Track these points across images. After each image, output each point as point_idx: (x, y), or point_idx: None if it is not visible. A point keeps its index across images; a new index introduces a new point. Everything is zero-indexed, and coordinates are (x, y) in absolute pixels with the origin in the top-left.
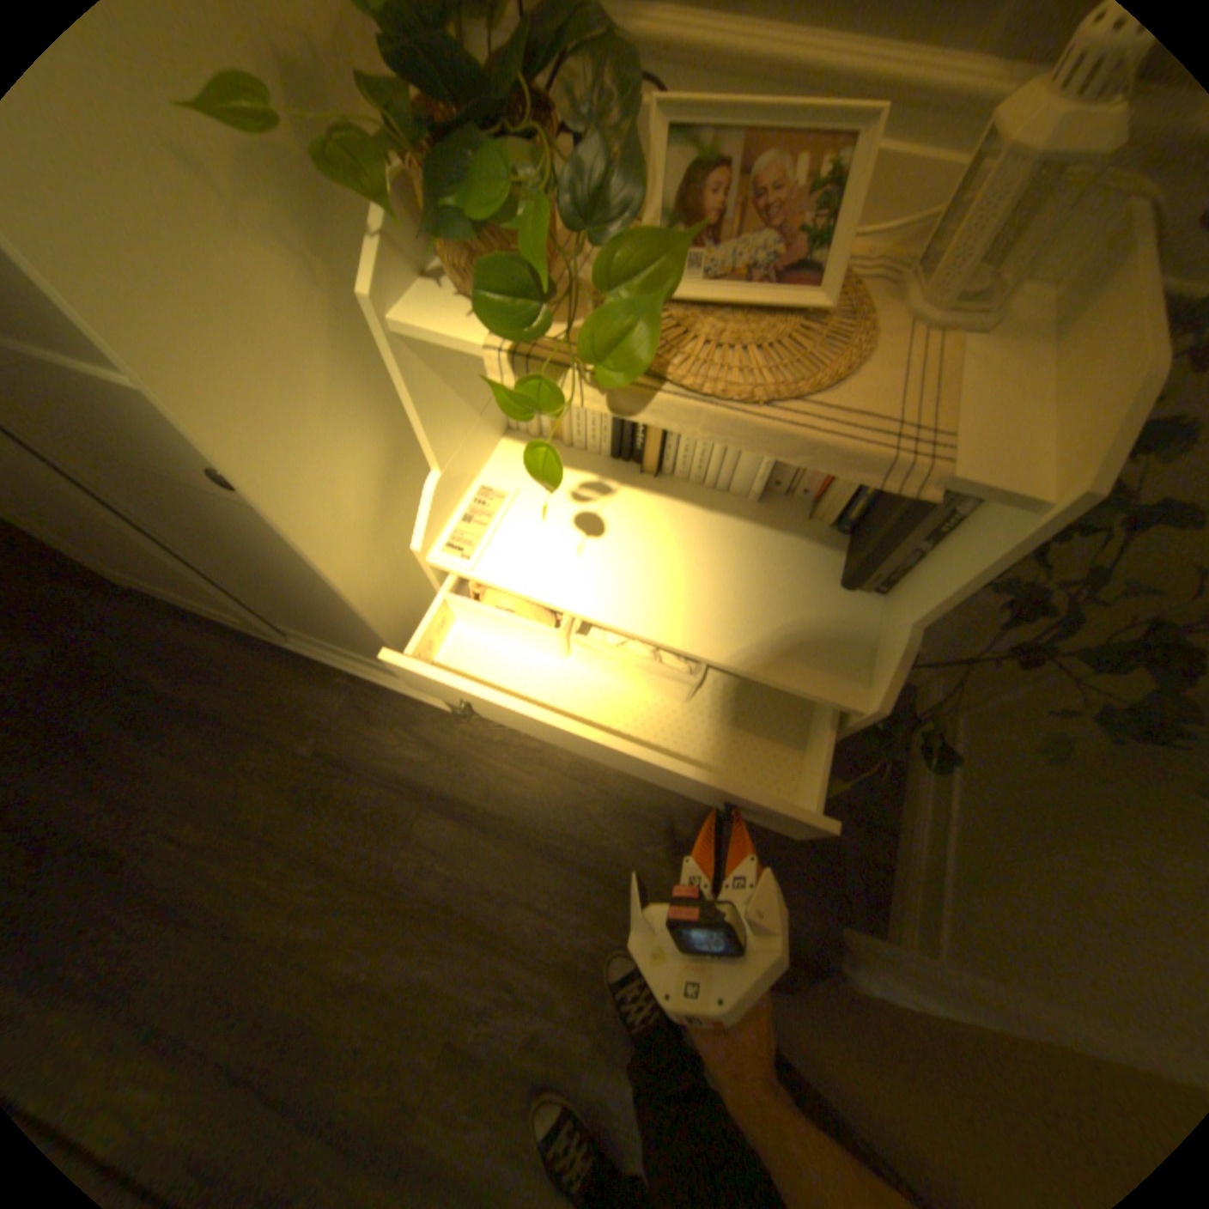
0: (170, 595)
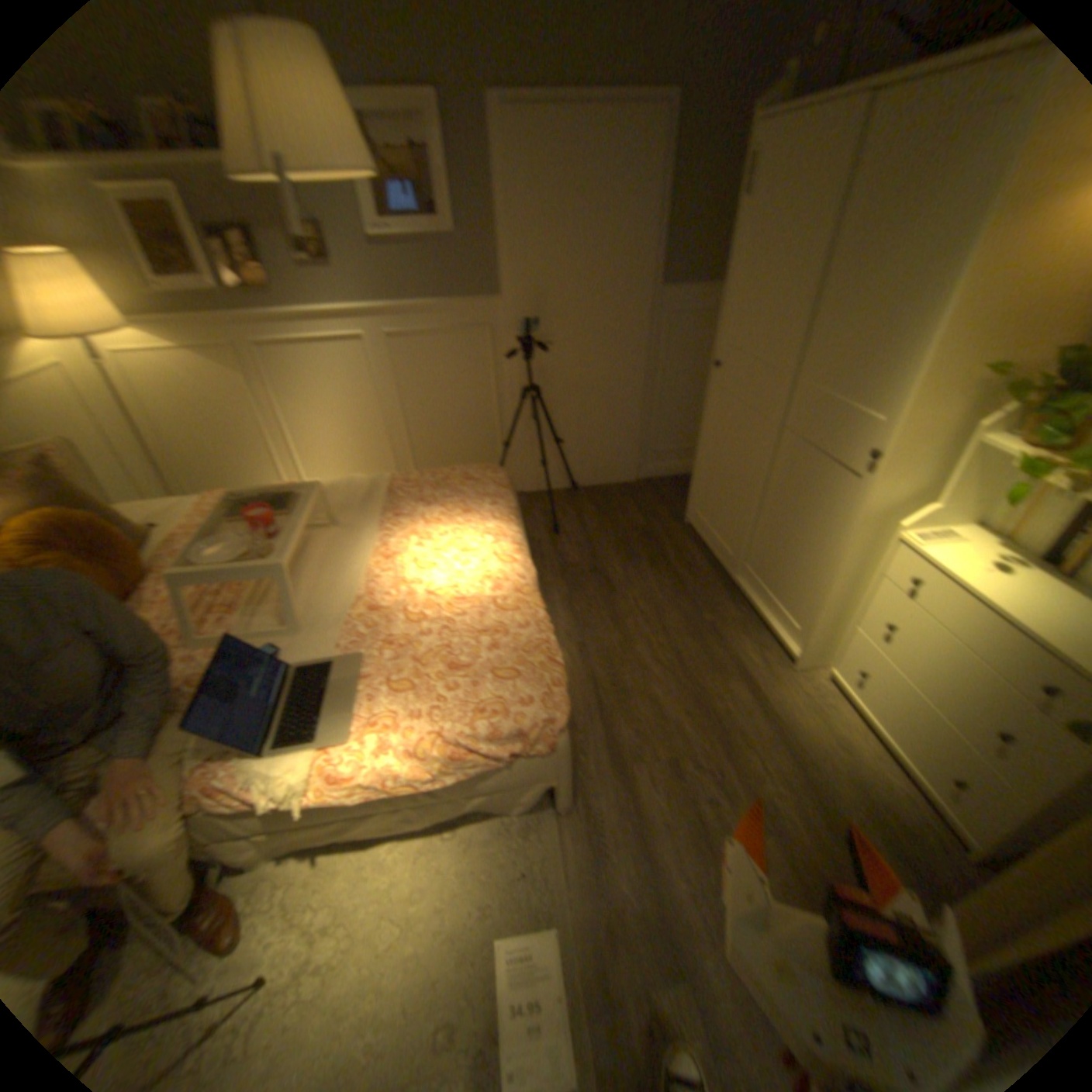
0: (714, 529)
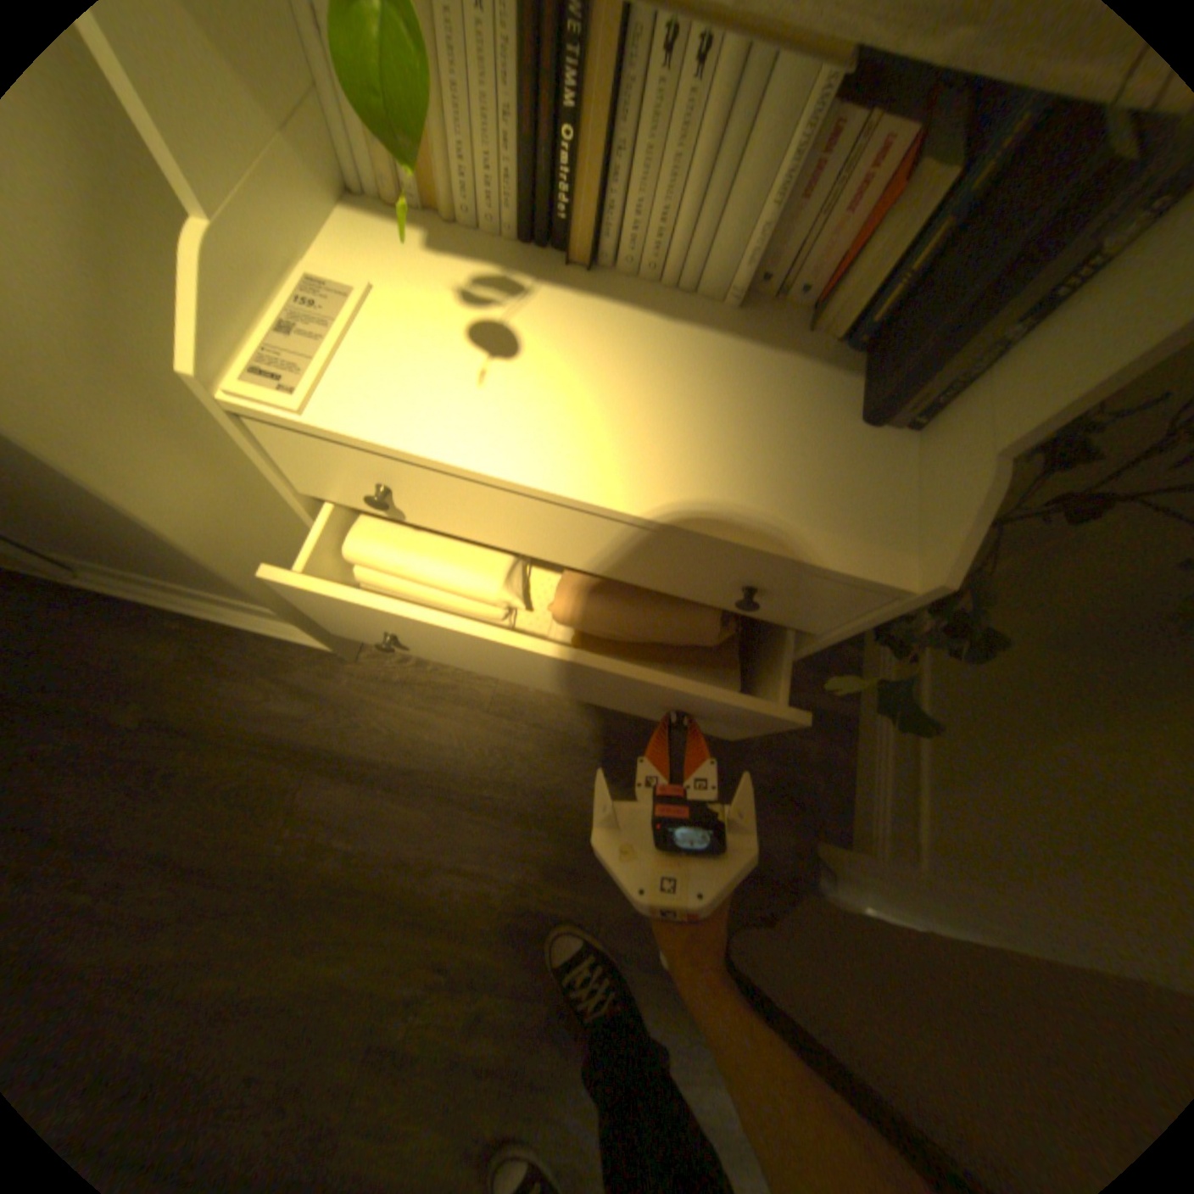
0: None
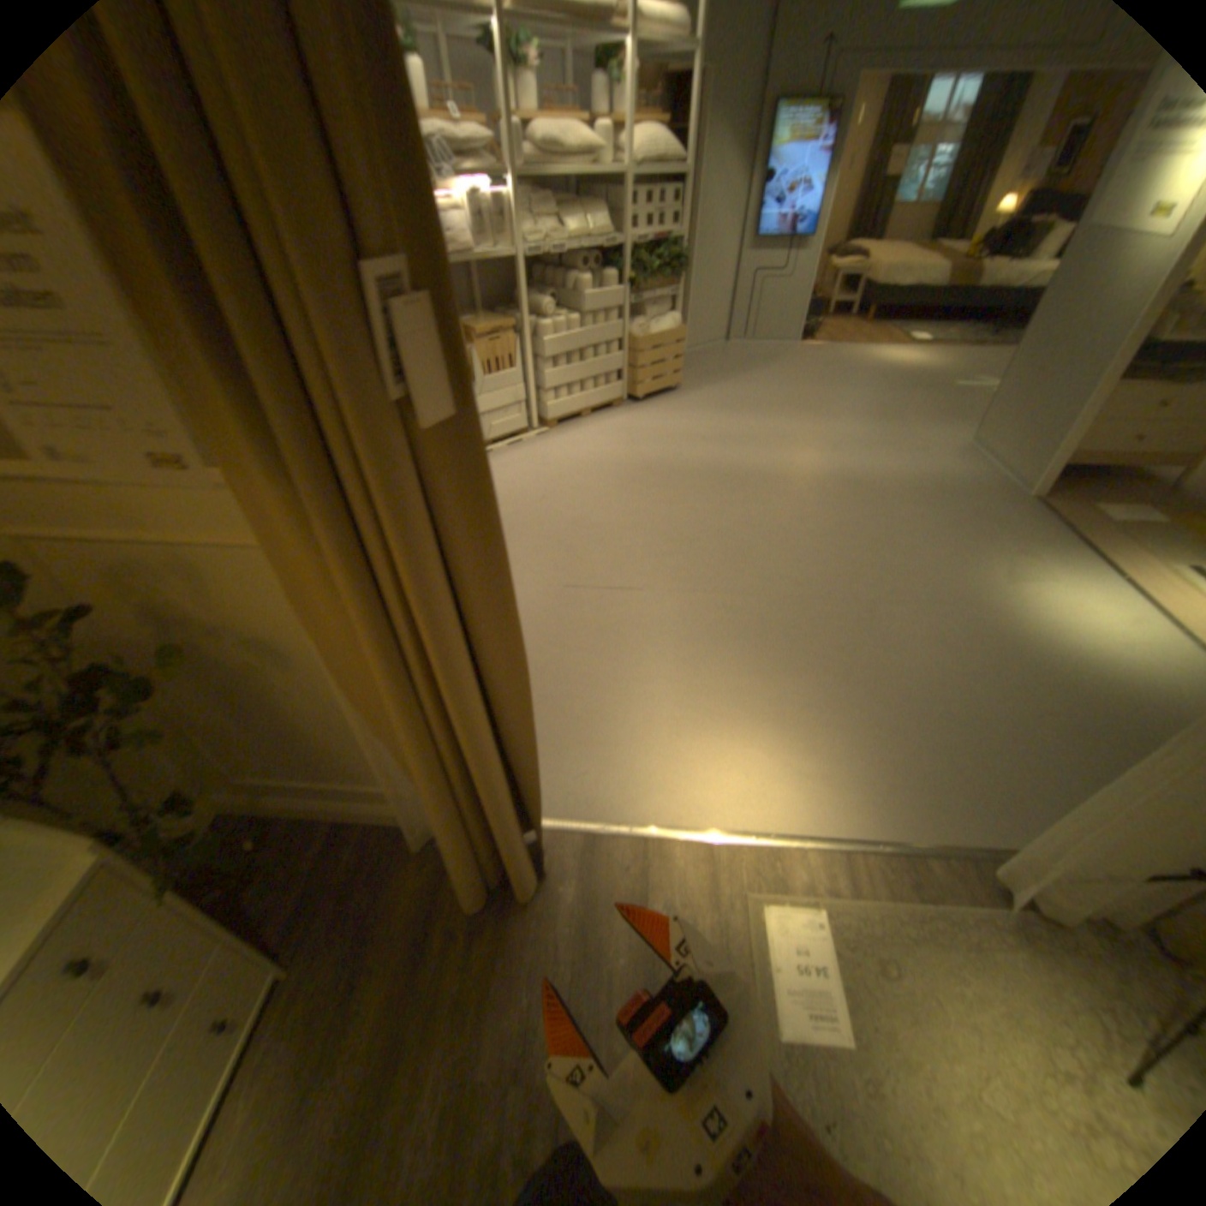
0: None
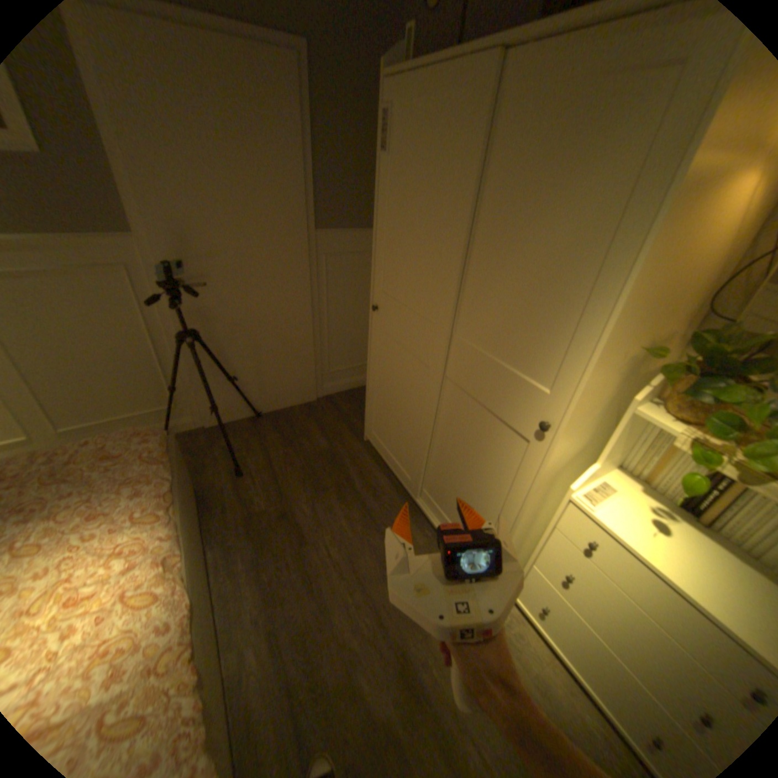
0: (389, 451)
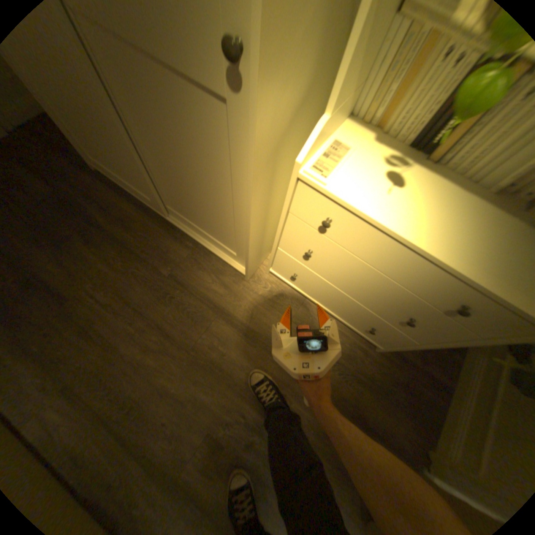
0: (117, 176)
